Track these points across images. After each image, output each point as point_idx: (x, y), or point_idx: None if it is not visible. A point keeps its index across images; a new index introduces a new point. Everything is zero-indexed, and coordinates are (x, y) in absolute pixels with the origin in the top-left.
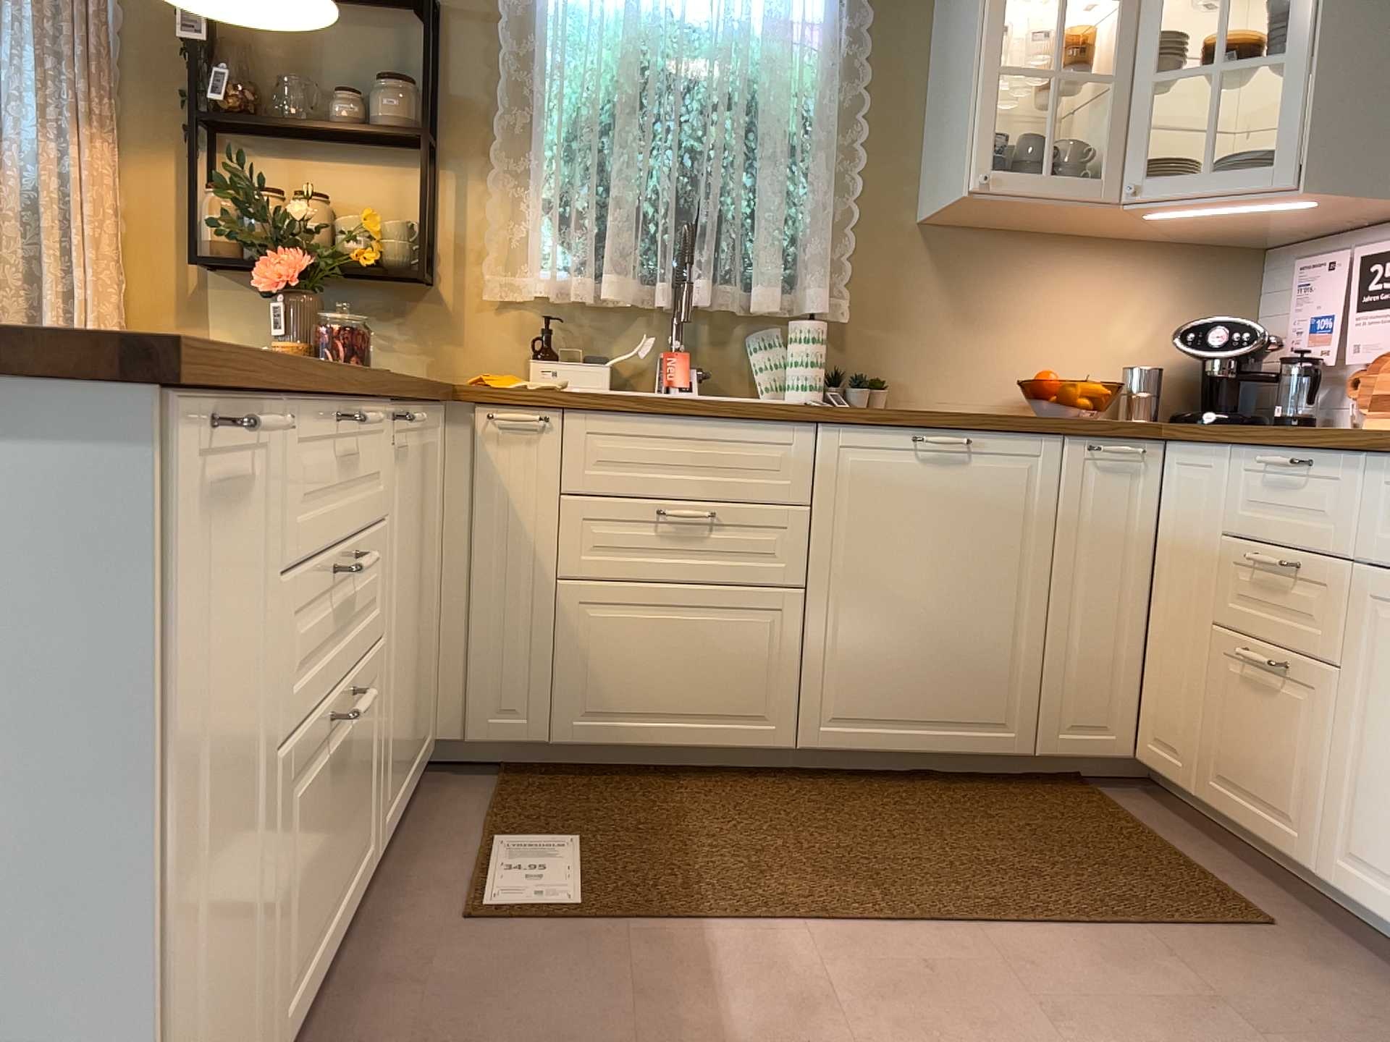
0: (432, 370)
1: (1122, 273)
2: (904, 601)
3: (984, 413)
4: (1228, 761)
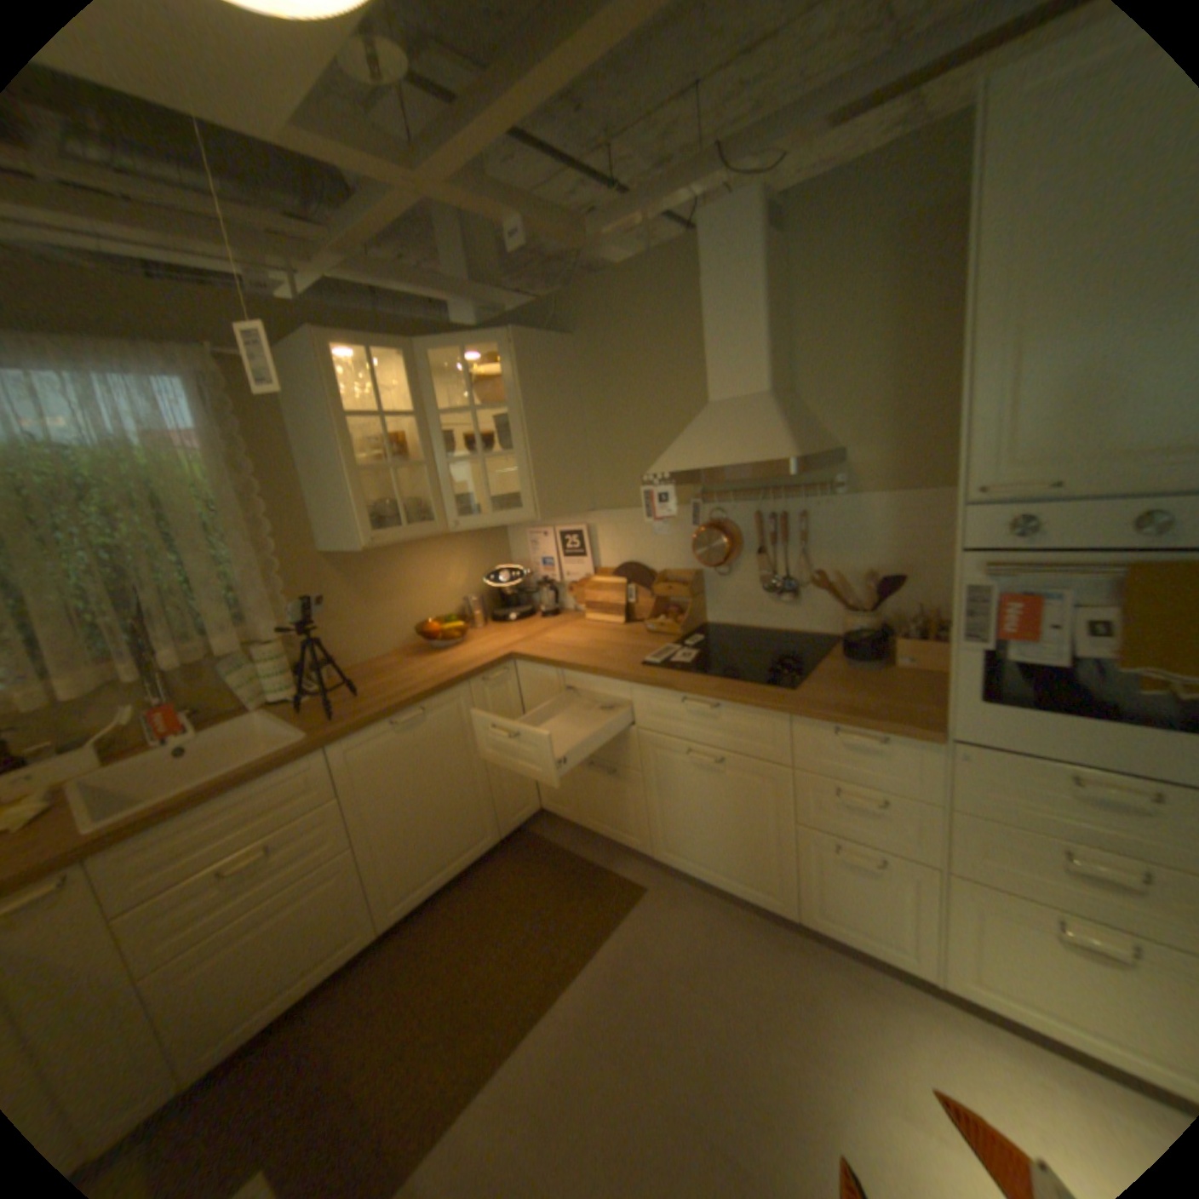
0: None
1: (442, 549)
2: (411, 815)
3: (418, 685)
4: (592, 810)
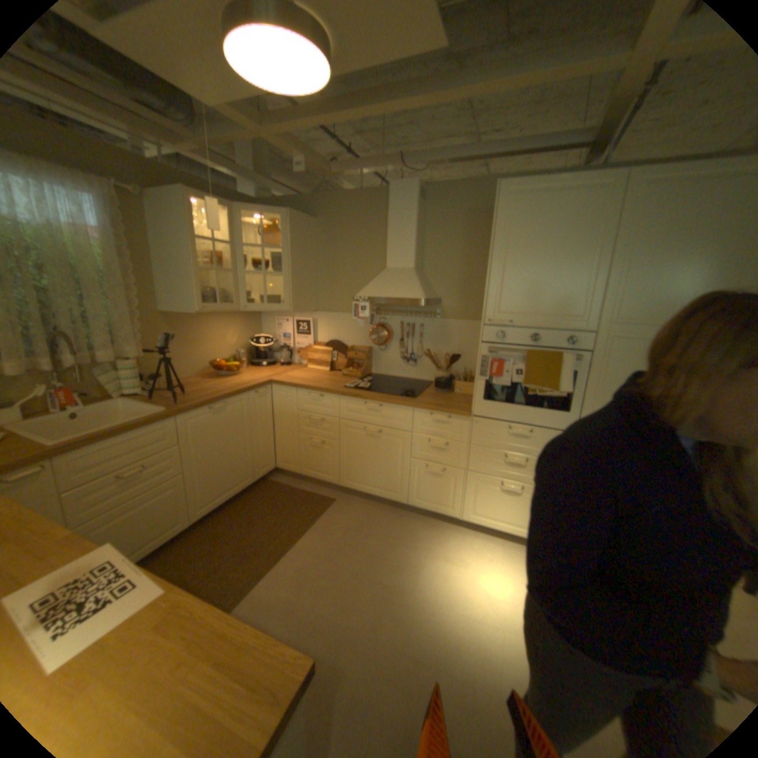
0: None
1: (226, 321)
2: (214, 461)
3: (221, 391)
4: (308, 464)
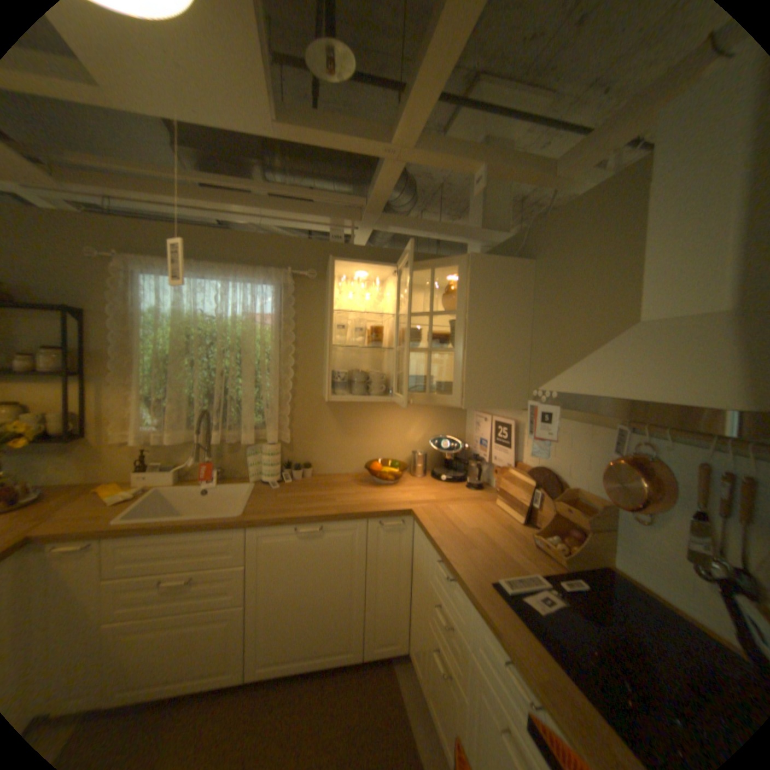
0: (85, 476)
1: (410, 411)
2: (294, 604)
3: (332, 507)
4: (434, 696)
